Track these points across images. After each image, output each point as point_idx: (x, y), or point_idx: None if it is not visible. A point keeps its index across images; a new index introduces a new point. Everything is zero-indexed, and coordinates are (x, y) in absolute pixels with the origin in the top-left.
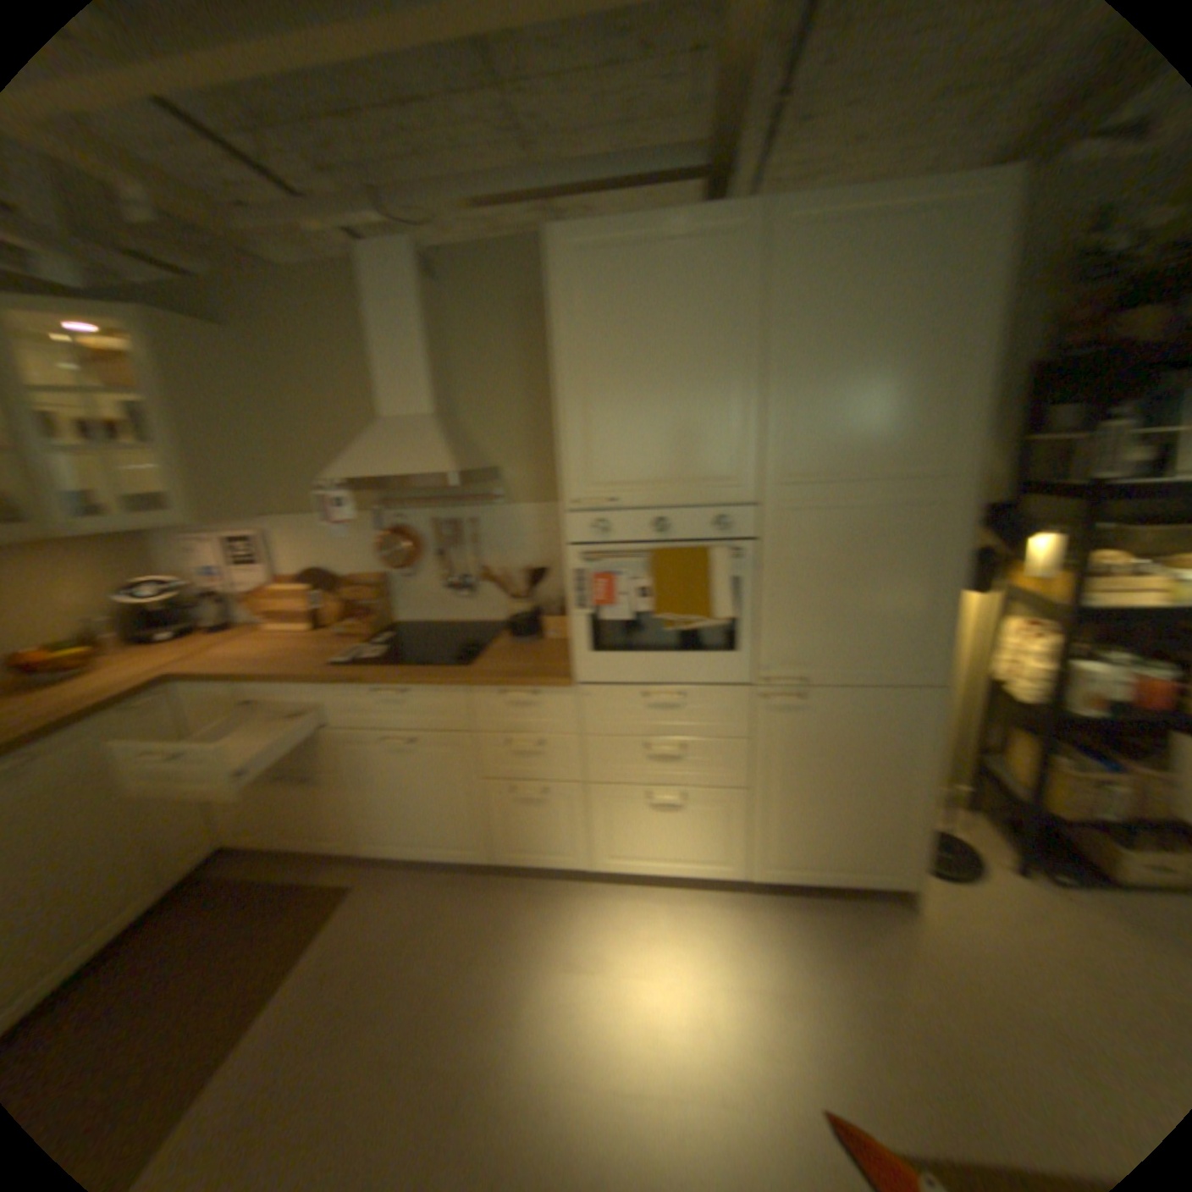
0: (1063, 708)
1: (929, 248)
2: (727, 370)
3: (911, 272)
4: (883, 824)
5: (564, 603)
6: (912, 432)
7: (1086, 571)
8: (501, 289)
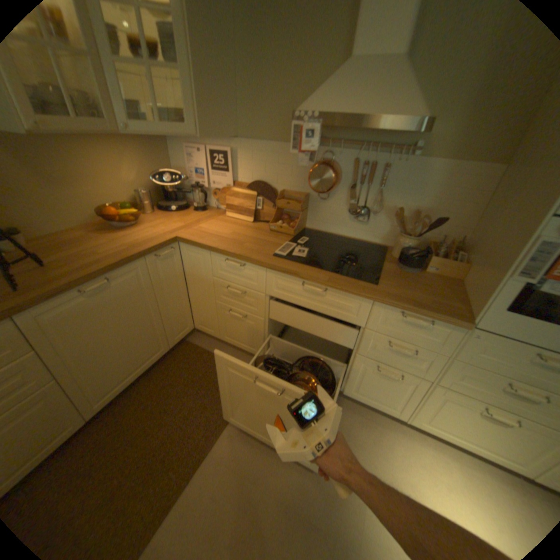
0: None
1: None
2: None
3: None
4: None
5: (454, 249)
6: None
7: None
8: None
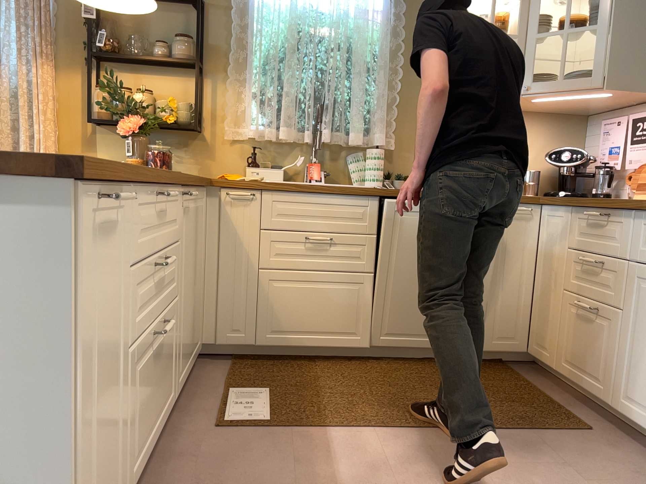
0: None
1: None
2: None
3: None
4: None
5: None
6: None
7: None
8: None
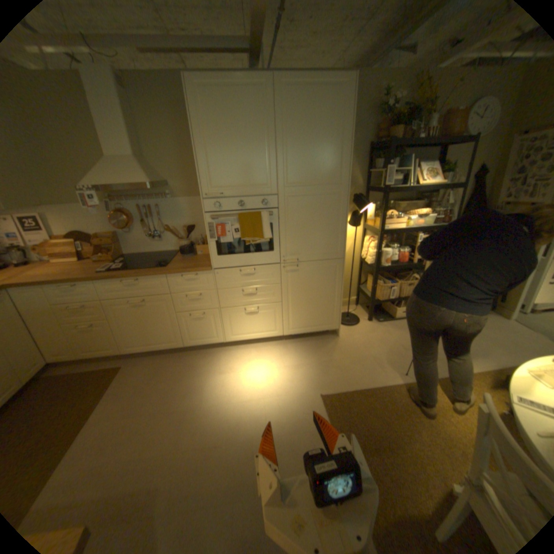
0: (379, 264)
1: (330, 99)
2: (263, 141)
3: (324, 108)
4: (326, 308)
5: (205, 239)
6: (328, 168)
7: (385, 217)
8: (161, 95)
